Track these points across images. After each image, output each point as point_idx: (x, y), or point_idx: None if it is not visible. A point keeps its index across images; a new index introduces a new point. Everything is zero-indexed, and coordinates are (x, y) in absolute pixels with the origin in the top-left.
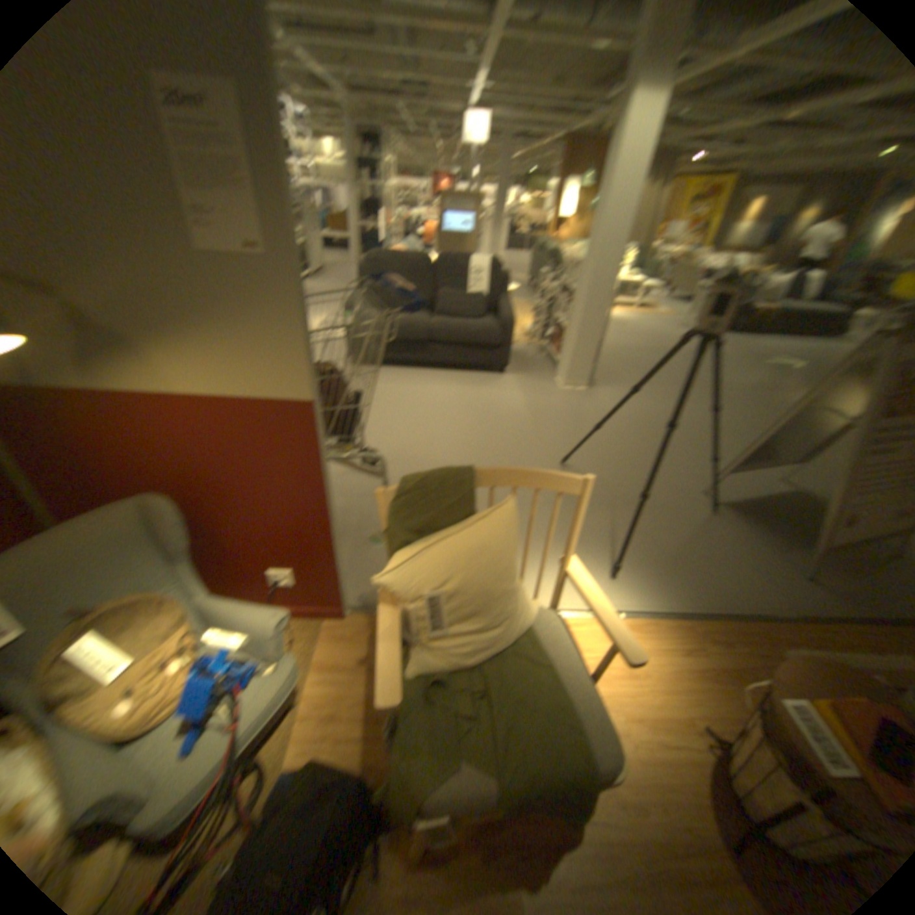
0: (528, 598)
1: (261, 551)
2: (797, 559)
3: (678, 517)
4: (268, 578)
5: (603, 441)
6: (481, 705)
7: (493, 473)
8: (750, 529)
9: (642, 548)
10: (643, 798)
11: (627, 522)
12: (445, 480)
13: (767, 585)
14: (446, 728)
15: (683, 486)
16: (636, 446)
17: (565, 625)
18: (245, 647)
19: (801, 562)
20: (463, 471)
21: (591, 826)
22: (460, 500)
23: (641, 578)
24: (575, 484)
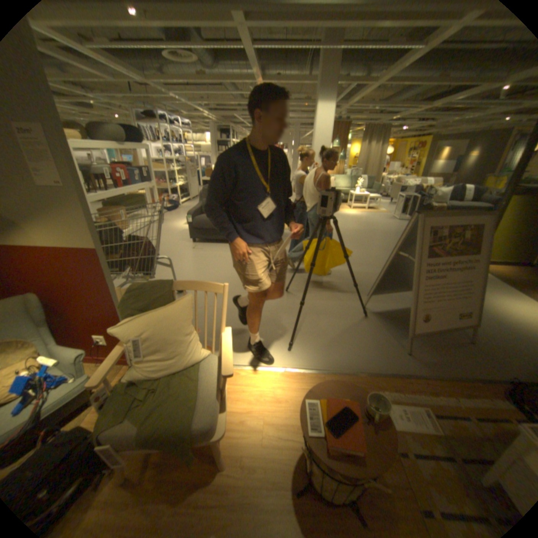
0: (198, 348)
1: (86, 327)
2: (404, 342)
3: (342, 319)
4: (92, 342)
5: (314, 280)
6: (150, 397)
7: (181, 284)
8: (384, 326)
9: (313, 335)
10: (255, 465)
11: (310, 322)
12: (154, 286)
13: (381, 356)
14: (125, 405)
15: (352, 303)
16: (333, 282)
17: (219, 364)
18: (64, 372)
19: (408, 345)
20: (164, 282)
21: (219, 476)
22: (161, 296)
23: (306, 351)
24: (219, 288)
